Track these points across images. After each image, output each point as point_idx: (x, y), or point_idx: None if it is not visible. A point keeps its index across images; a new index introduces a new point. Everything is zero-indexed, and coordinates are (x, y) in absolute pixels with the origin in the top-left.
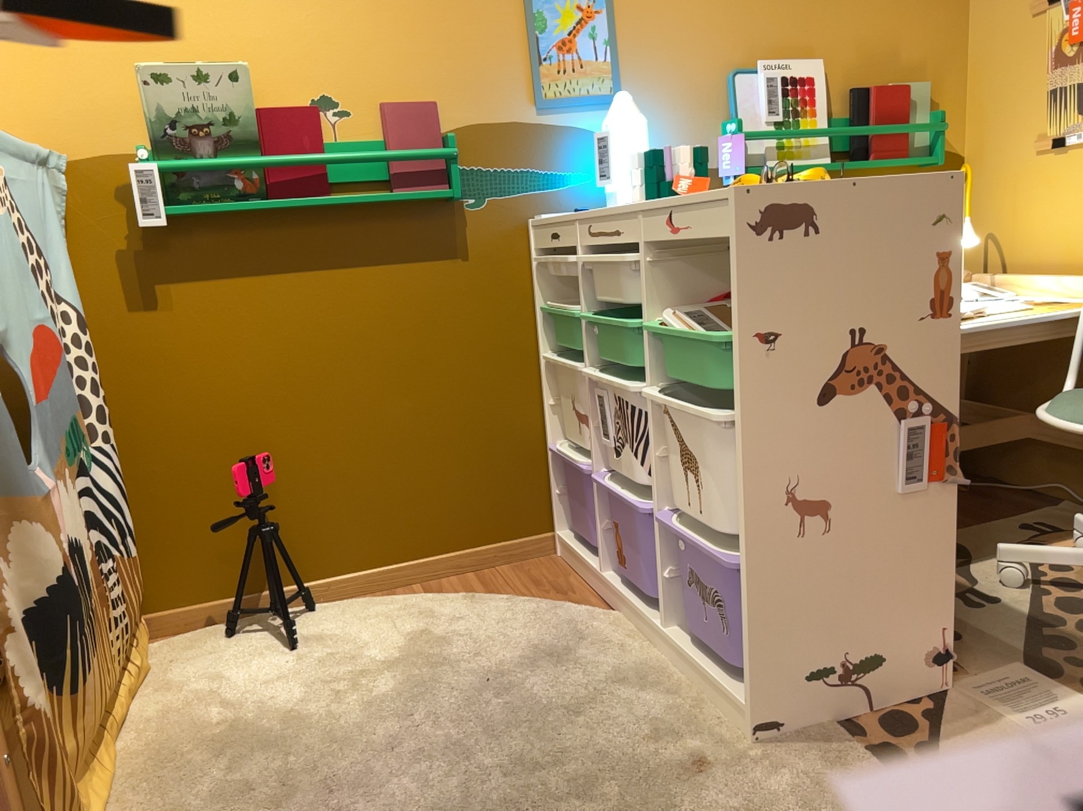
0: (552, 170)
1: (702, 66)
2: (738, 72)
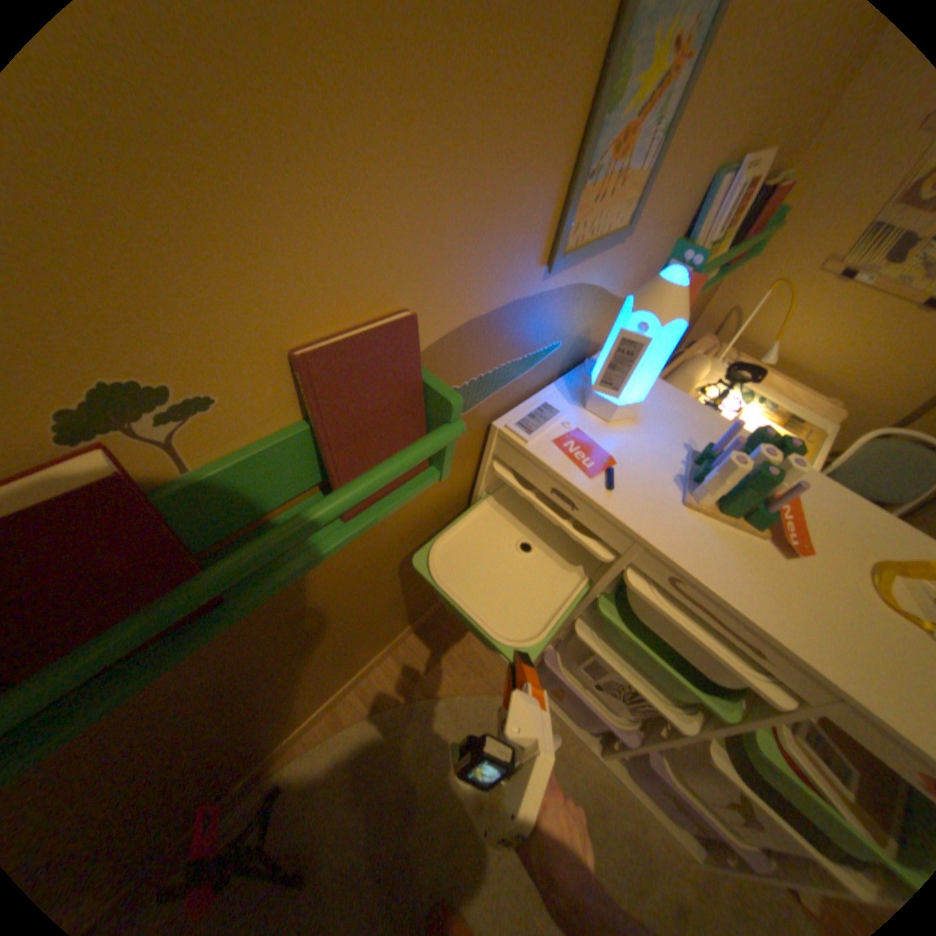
0: (531, 352)
1: (712, 160)
2: (731, 169)
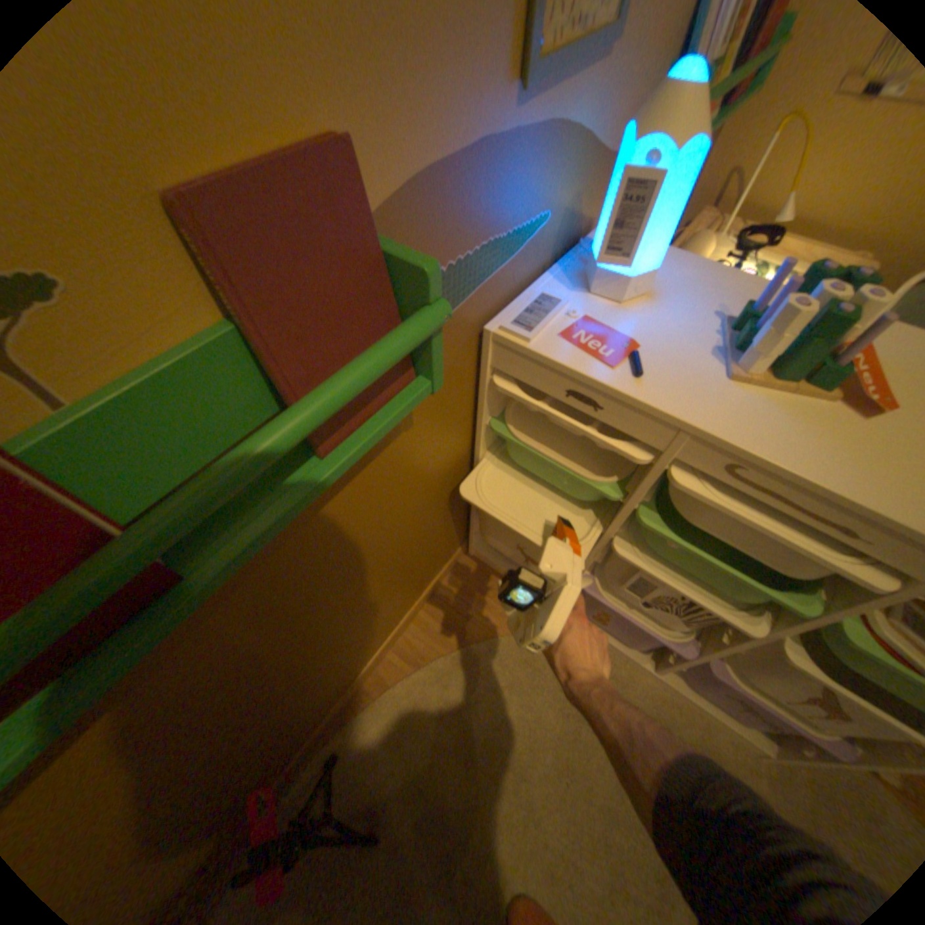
0: (517, 224)
1: None
2: None
